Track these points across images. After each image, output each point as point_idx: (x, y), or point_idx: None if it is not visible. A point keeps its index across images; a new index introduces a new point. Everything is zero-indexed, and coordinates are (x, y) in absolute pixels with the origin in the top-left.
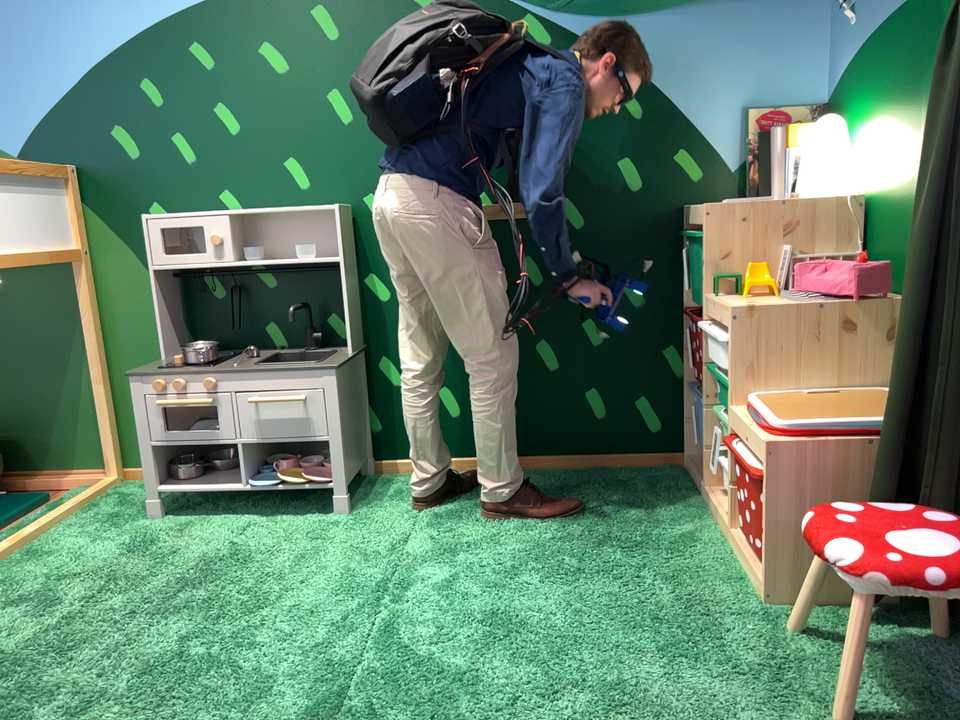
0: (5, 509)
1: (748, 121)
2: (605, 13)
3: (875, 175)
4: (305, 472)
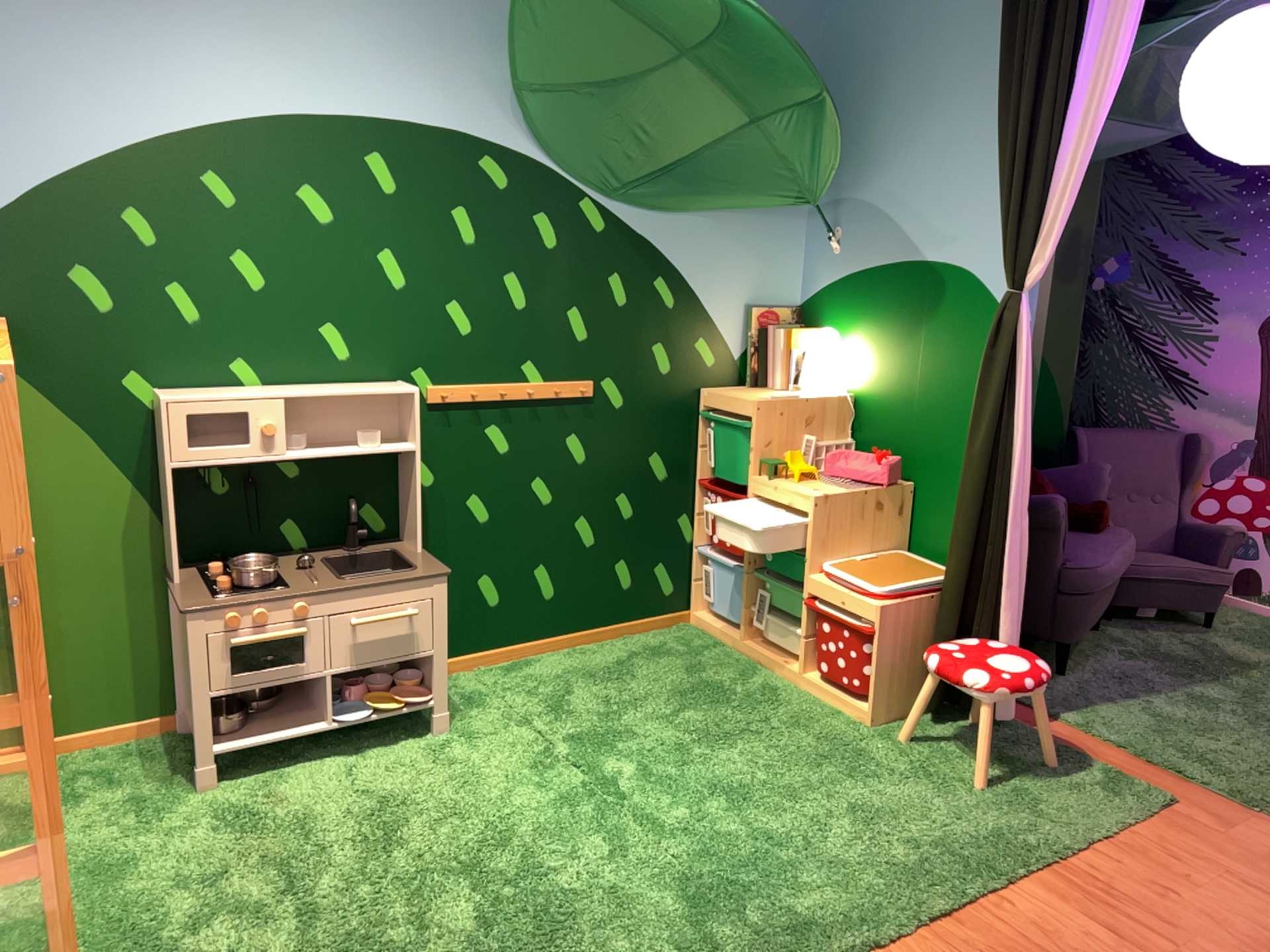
0: None
1: (748, 319)
2: (651, 213)
3: (859, 383)
4: (398, 689)
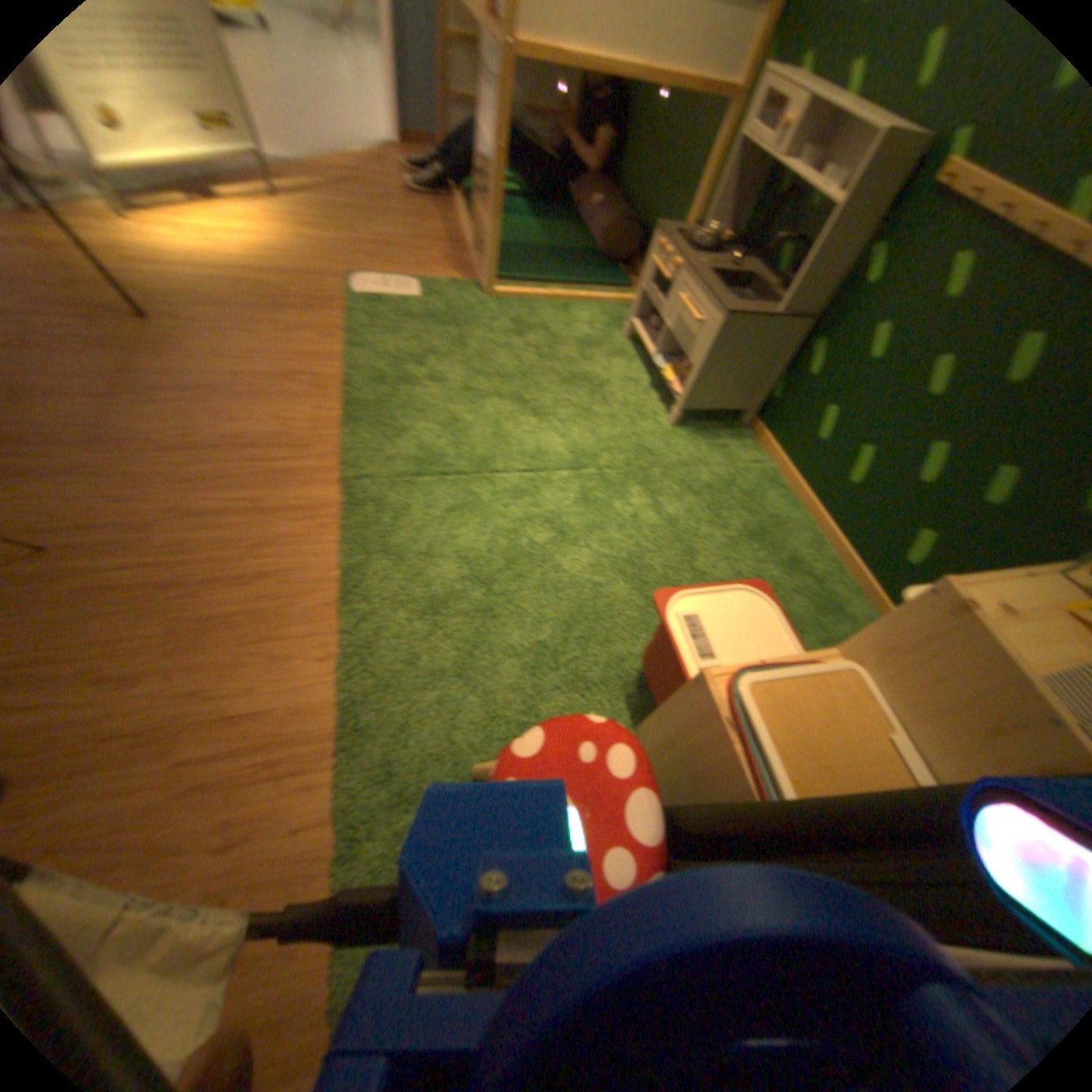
0: (603, 277)
1: None
2: None
3: None
4: (680, 378)
